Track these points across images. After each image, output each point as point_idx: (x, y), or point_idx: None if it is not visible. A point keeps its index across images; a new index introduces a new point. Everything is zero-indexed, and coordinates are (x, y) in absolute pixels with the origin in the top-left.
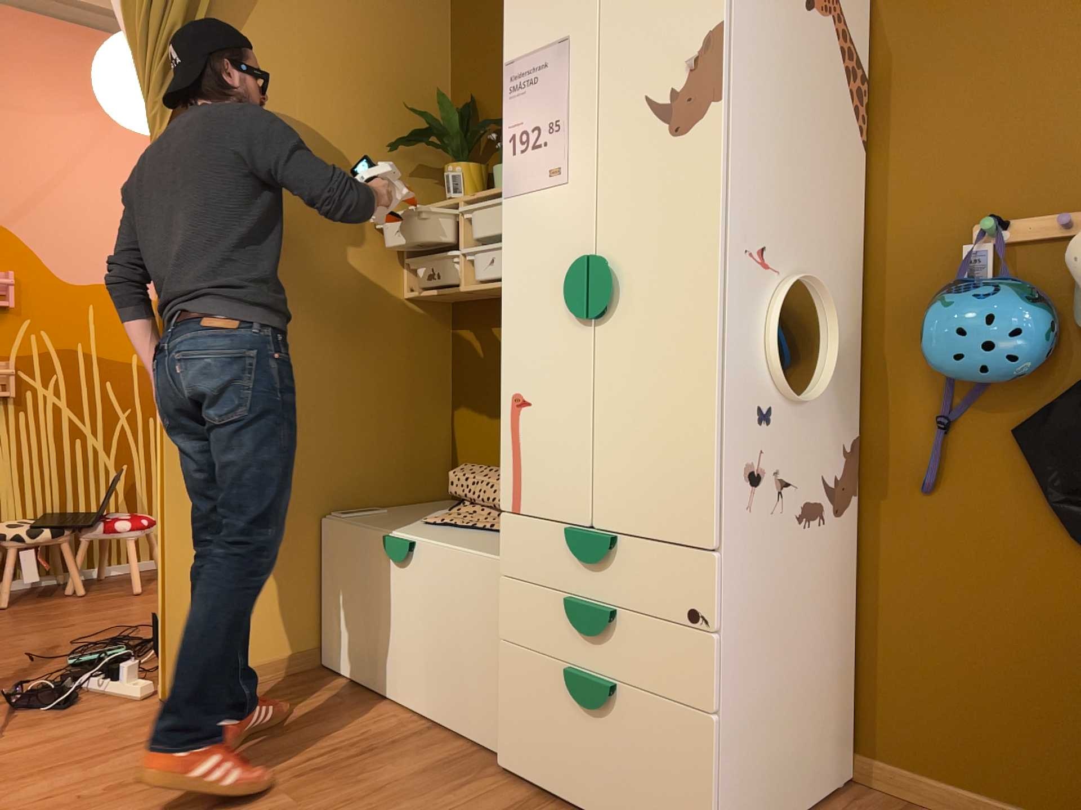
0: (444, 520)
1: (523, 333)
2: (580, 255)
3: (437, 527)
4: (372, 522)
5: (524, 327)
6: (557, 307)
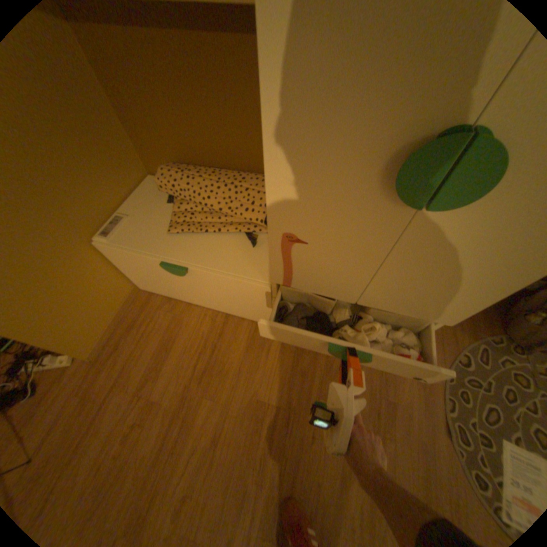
0: (183, 228)
1: (304, 190)
2: (442, 118)
3: (182, 235)
4: (134, 241)
5: (304, 184)
6: (364, 177)
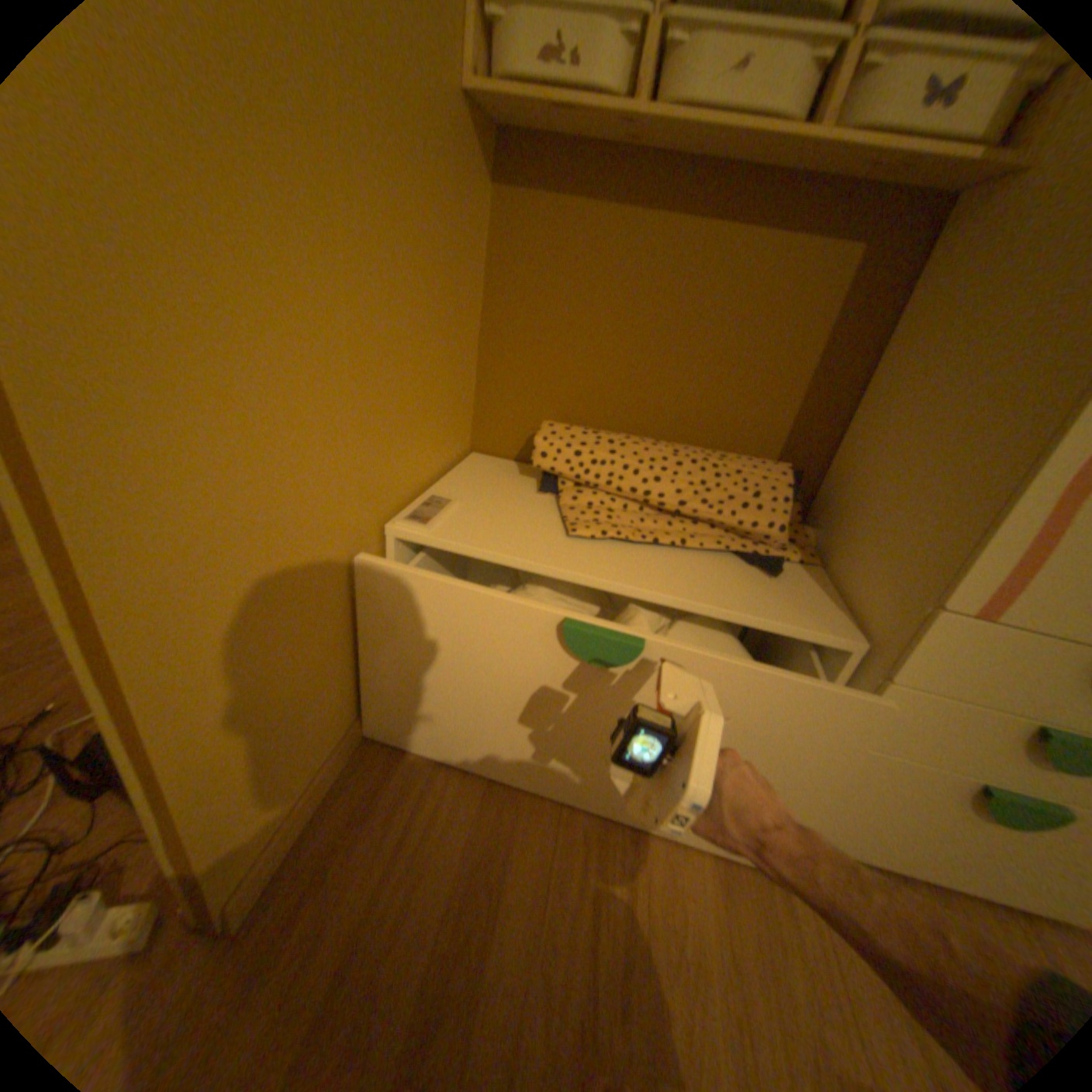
0: (604, 529)
1: None
2: None
3: (602, 541)
4: (496, 540)
5: None
6: None
